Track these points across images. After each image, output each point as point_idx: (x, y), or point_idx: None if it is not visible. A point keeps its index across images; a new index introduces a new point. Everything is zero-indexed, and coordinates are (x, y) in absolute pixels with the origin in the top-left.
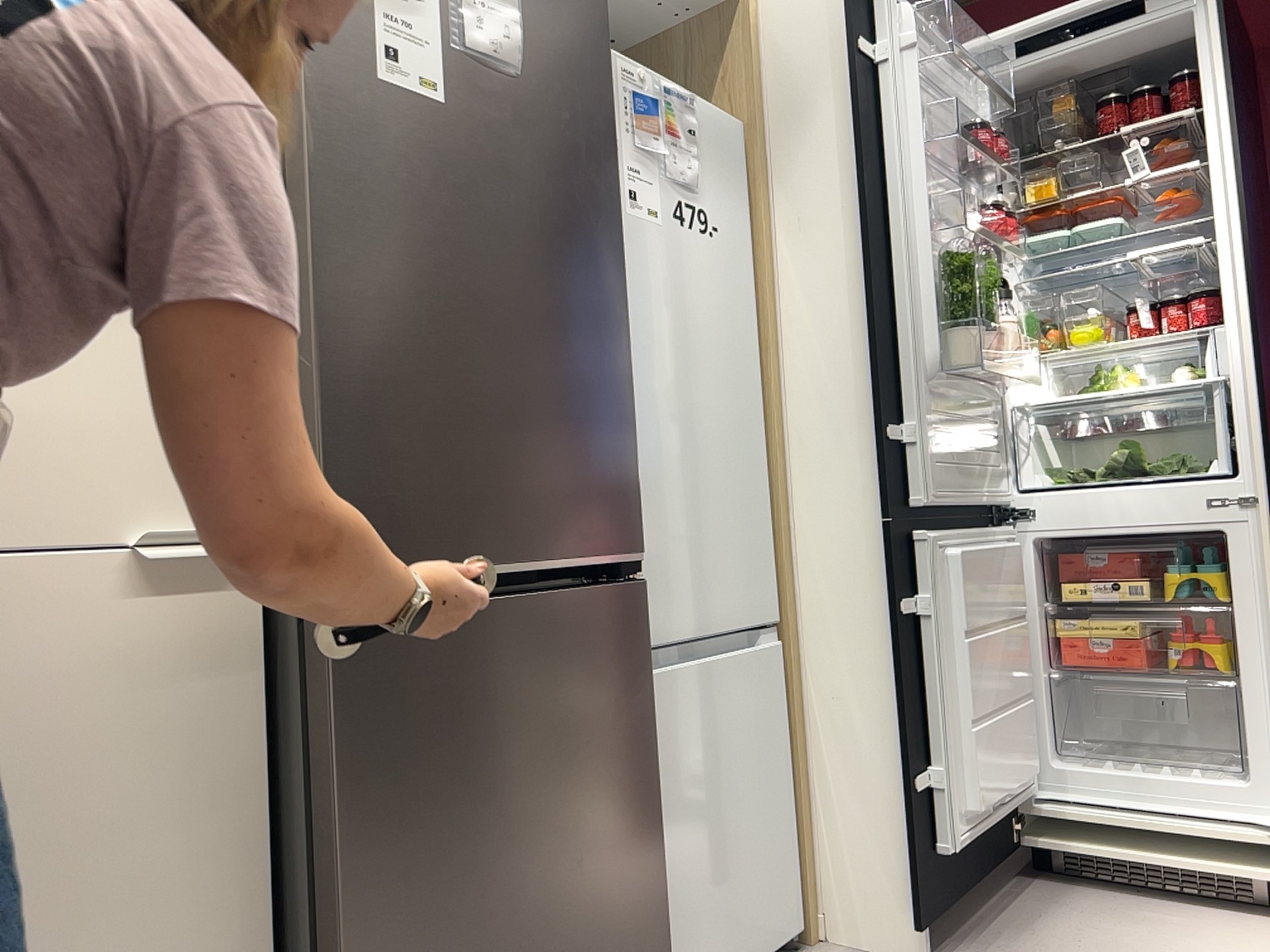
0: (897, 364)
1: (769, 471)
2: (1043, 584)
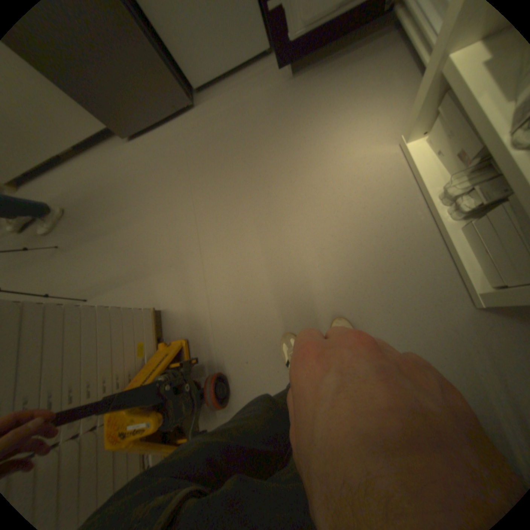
0: None
1: None
2: None
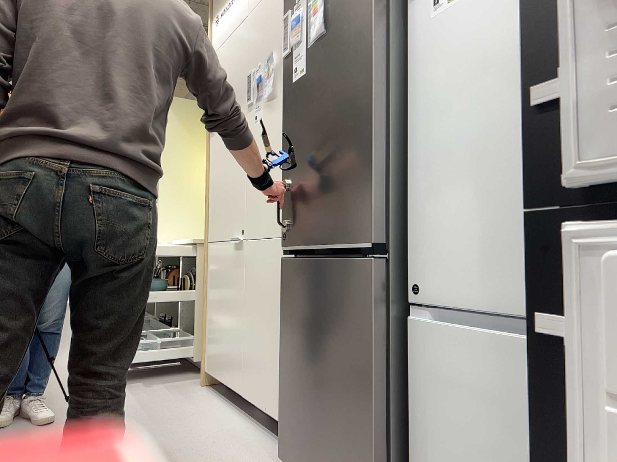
0: None
1: None
2: None
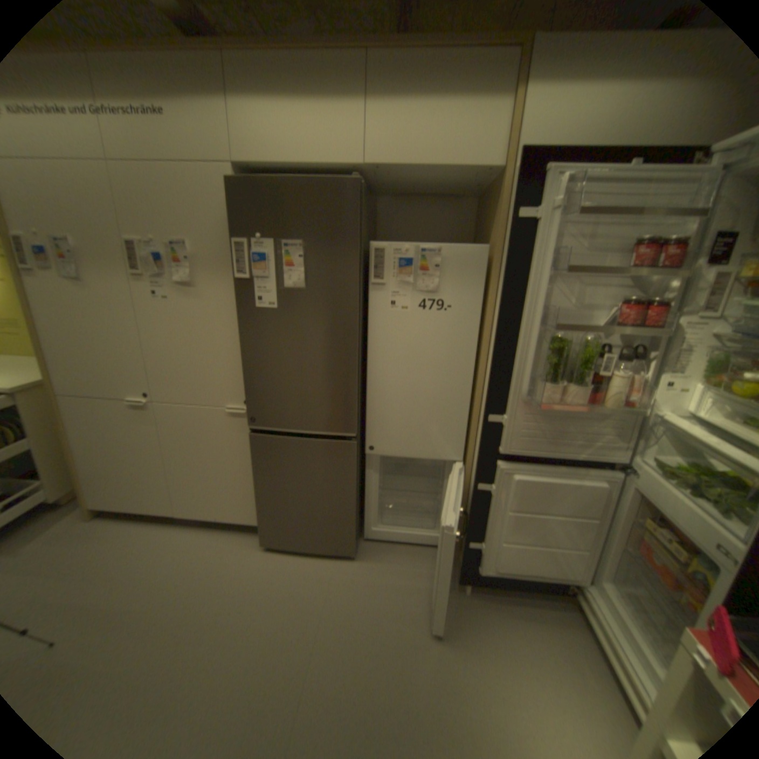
0: (507, 388)
1: (472, 405)
2: (638, 511)
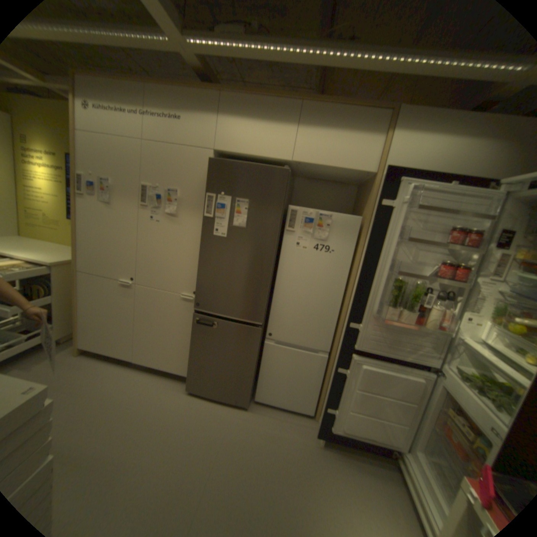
0: (364, 307)
1: (340, 316)
2: (444, 403)
